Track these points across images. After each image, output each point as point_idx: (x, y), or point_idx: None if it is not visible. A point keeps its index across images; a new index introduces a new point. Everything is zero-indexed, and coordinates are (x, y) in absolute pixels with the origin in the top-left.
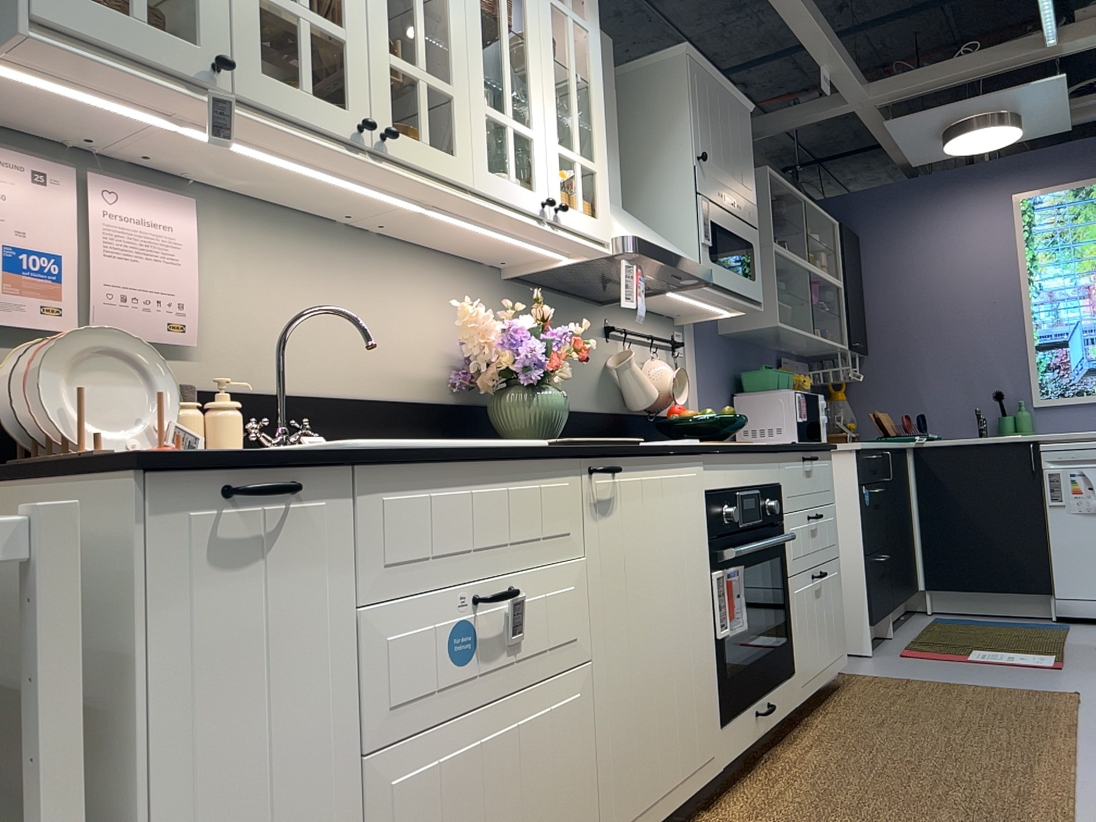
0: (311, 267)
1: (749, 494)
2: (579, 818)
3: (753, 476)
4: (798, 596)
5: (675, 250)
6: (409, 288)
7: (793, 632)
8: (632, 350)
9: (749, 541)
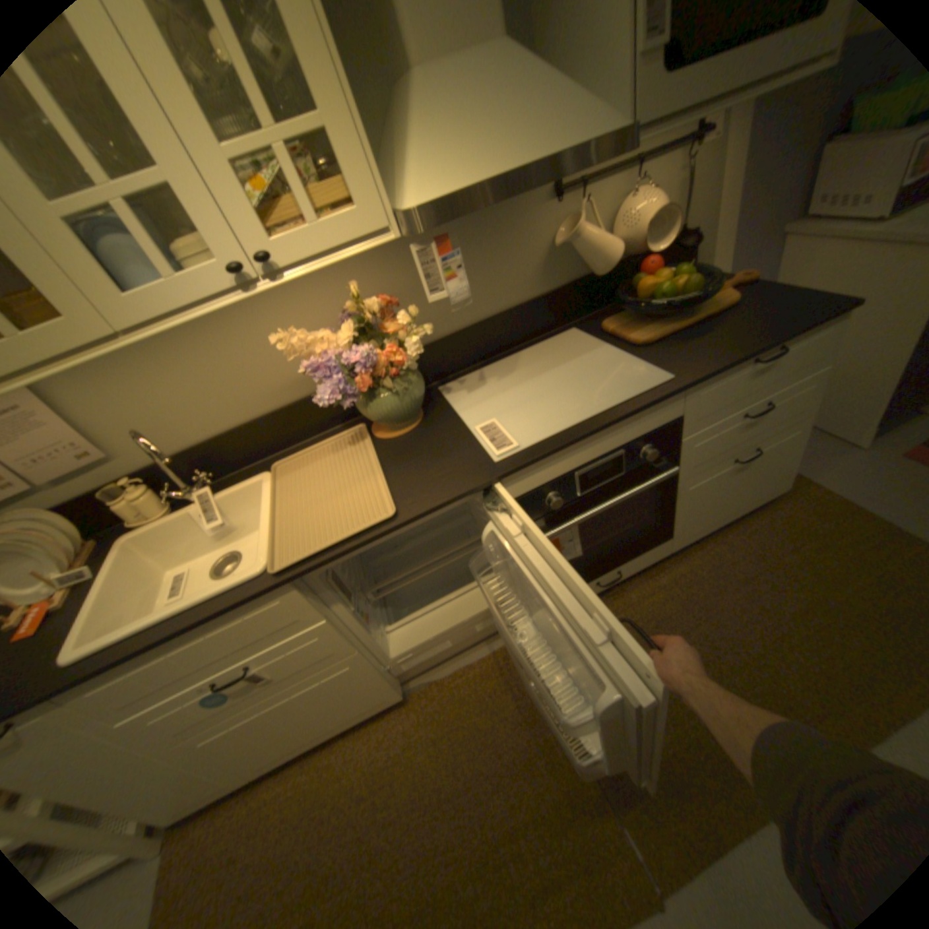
0: (152, 352)
1: (597, 467)
2: (372, 696)
3: (614, 442)
4: (695, 491)
5: (541, 140)
6: (256, 311)
7: (676, 517)
8: (587, 206)
9: (597, 496)
